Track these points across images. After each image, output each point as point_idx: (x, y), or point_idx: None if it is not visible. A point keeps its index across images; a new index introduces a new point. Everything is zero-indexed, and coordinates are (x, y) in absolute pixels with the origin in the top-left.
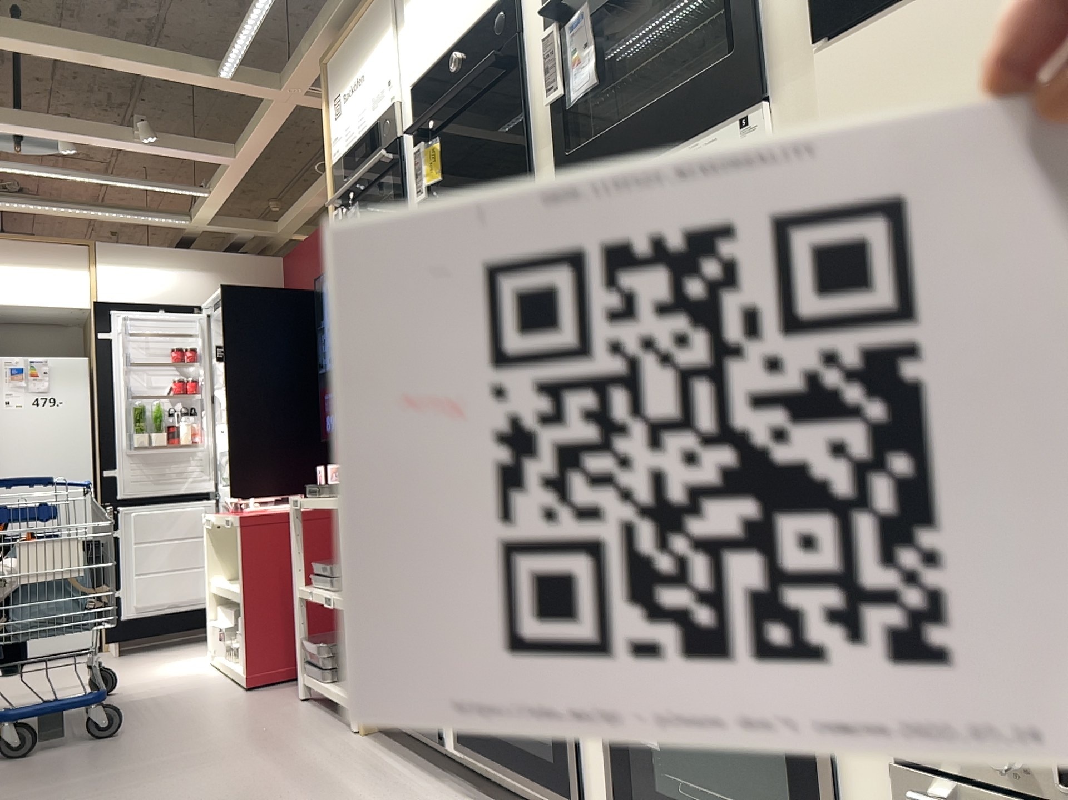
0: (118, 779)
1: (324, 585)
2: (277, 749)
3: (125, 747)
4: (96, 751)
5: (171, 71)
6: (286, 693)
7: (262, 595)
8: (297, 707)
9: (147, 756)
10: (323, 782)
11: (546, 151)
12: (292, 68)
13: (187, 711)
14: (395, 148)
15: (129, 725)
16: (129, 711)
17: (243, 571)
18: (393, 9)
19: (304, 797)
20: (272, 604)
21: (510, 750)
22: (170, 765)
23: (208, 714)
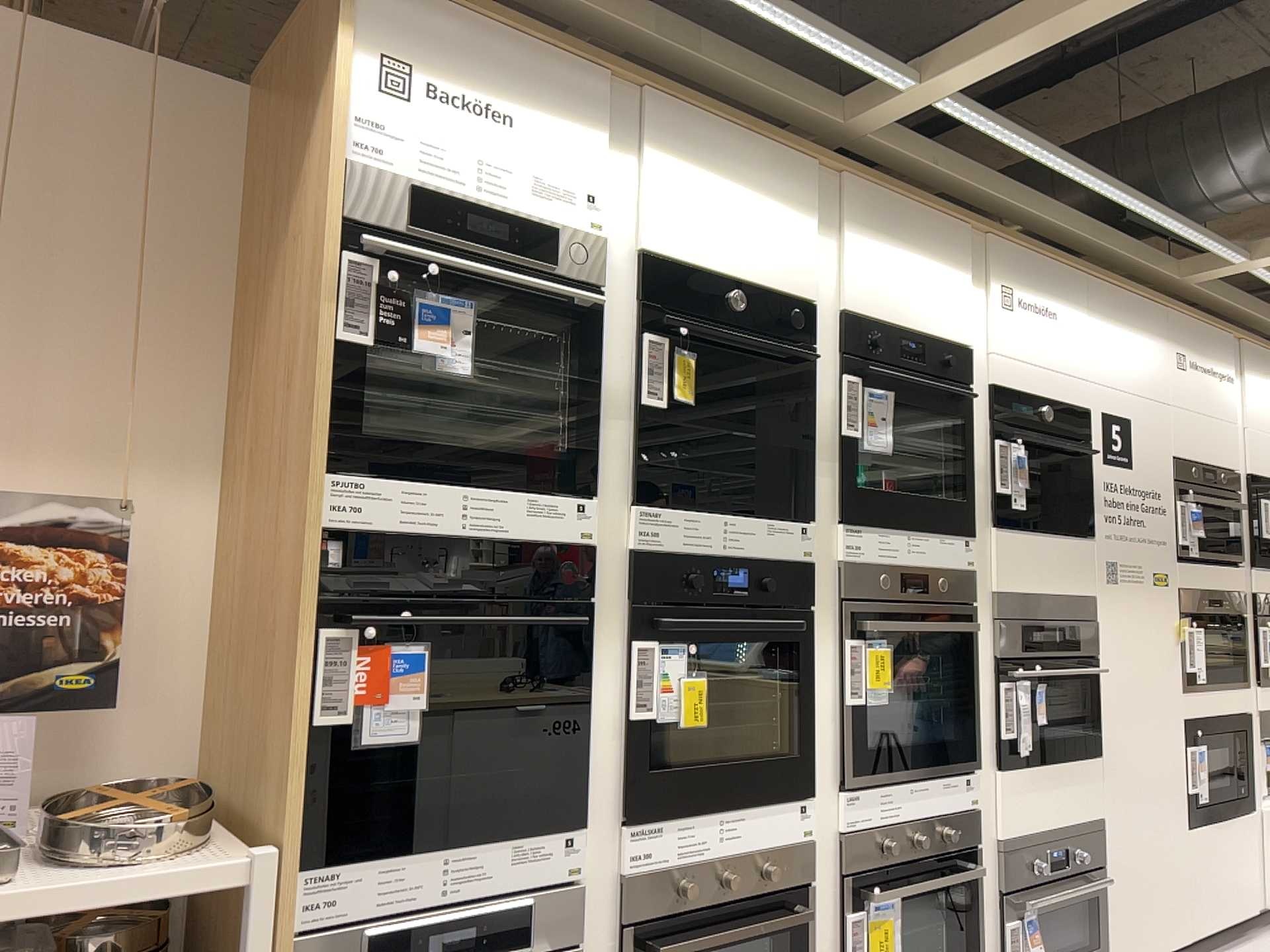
0: None
1: None
2: None
3: None
4: None
5: None
6: None
7: None
8: None
9: None
10: None
11: (826, 464)
12: None
13: None
14: (593, 293)
15: None
16: None
17: None
18: (611, 112)
19: None
20: None
21: None
22: None
23: None
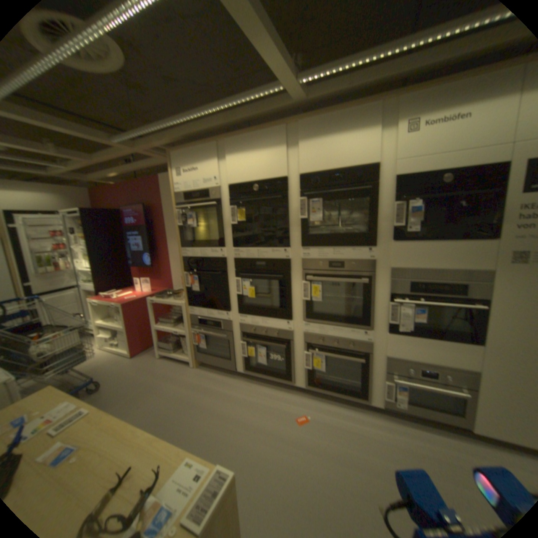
0: (123, 409)
1: (163, 325)
2: (170, 381)
3: (108, 395)
4: (96, 401)
5: (86, 136)
6: (146, 358)
7: (130, 329)
8: (157, 363)
9: (122, 397)
10: (200, 389)
11: (294, 229)
12: (140, 142)
13: (114, 374)
14: (216, 201)
15: (96, 386)
16: (87, 379)
17: (117, 321)
18: (215, 151)
19: (200, 396)
20: (133, 331)
21: (267, 372)
22: (137, 398)
23: (125, 373)
